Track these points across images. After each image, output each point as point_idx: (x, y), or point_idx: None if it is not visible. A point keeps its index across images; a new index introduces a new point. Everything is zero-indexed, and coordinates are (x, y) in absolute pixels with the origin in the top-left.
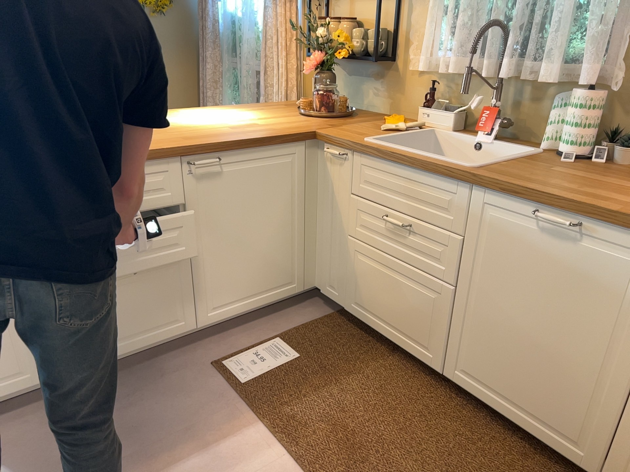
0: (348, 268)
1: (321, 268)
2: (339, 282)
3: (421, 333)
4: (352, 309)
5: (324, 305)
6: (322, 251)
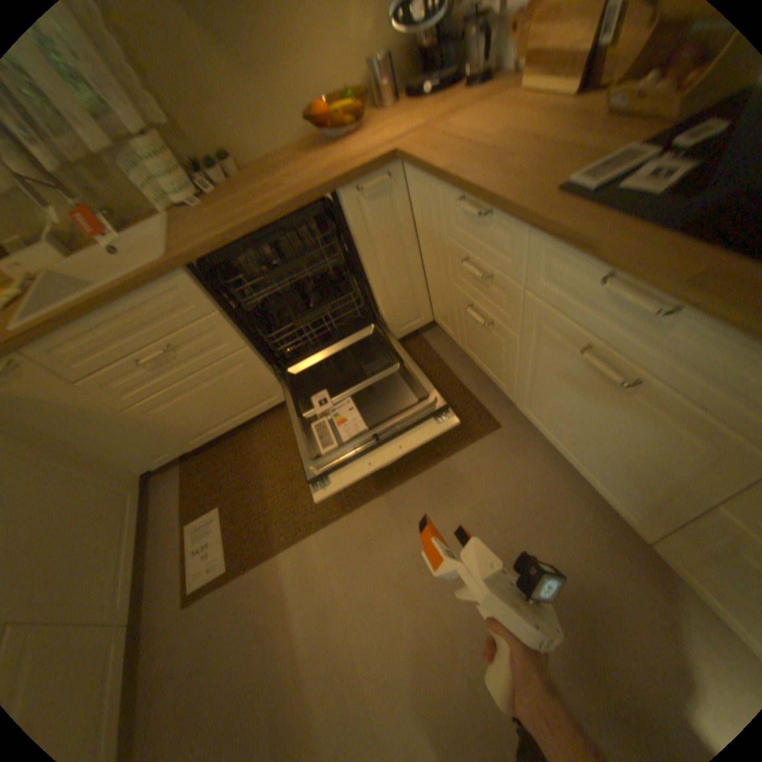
0: (153, 431)
1: (126, 460)
2: (158, 446)
3: (256, 395)
4: (193, 445)
5: (164, 474)
6: (107, 451)
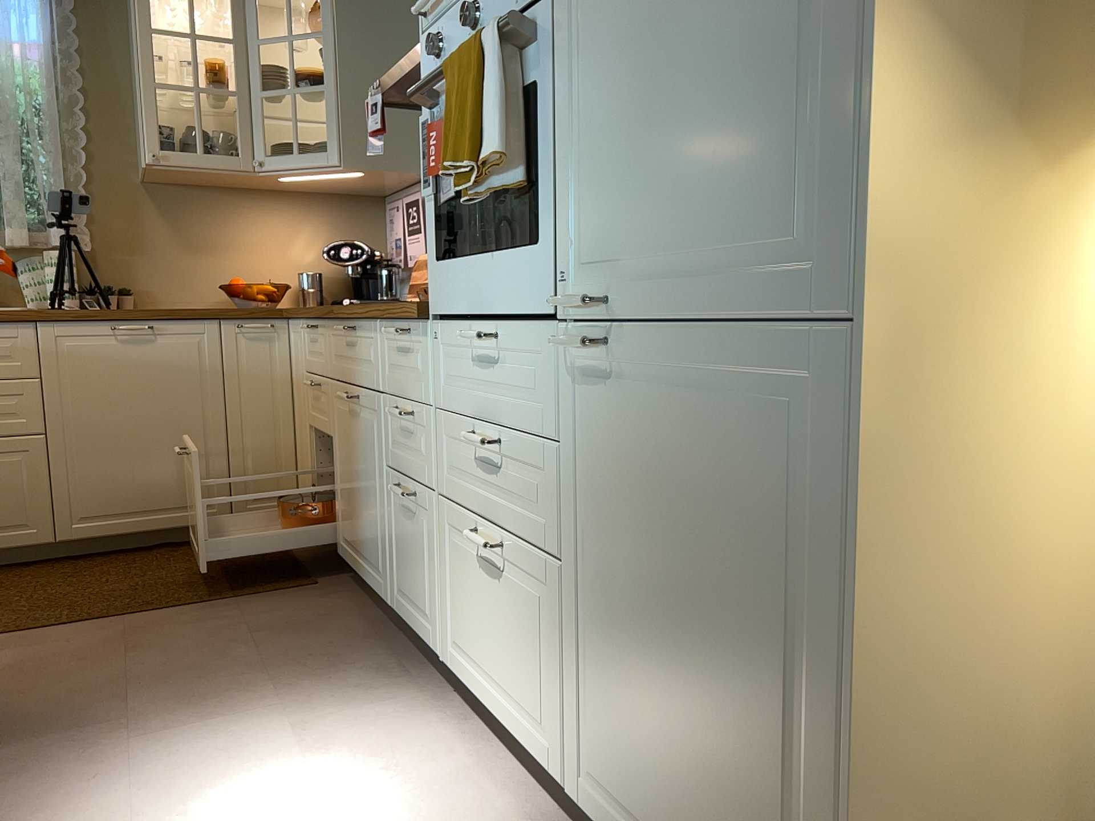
0: None
1: None
2: None
3: (10, 513)
4: None
5: None
6: None
